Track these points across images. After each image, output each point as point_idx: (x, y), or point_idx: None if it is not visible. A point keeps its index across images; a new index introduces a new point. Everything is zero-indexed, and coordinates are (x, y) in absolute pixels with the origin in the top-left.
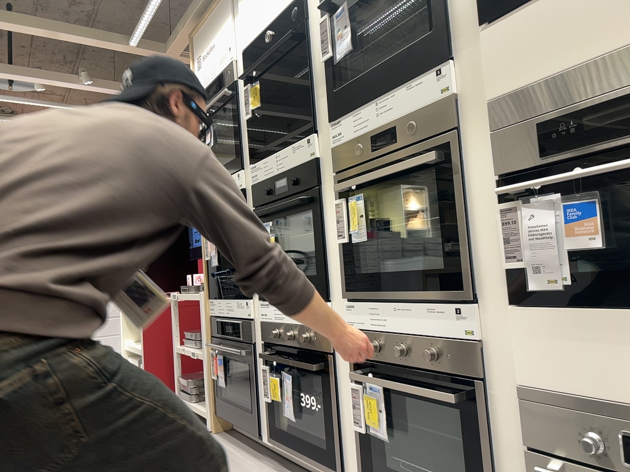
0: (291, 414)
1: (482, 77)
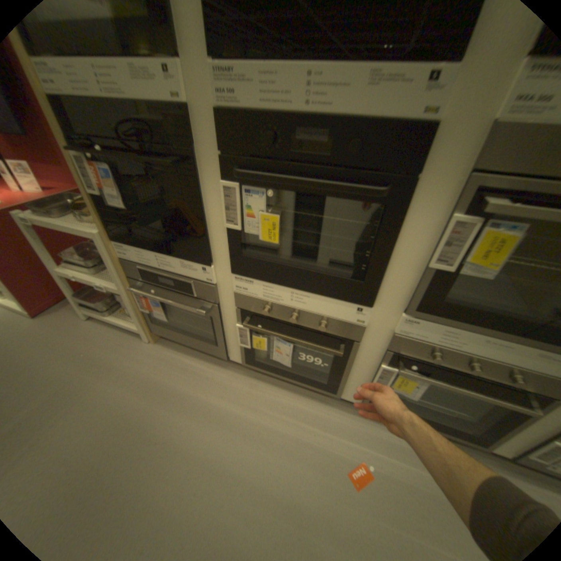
0: (285, 362)
1: None
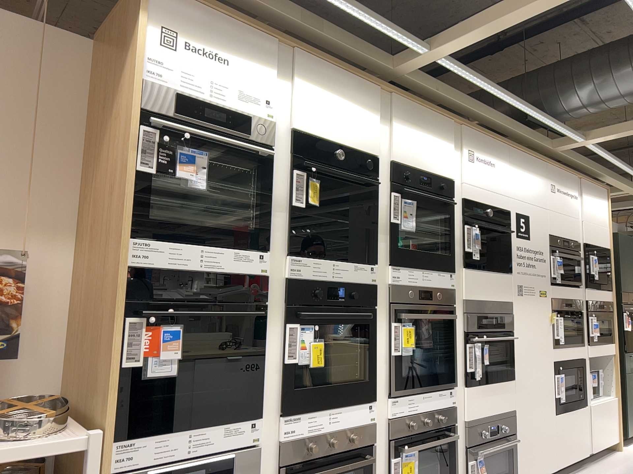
0: None
1: (459, 286)
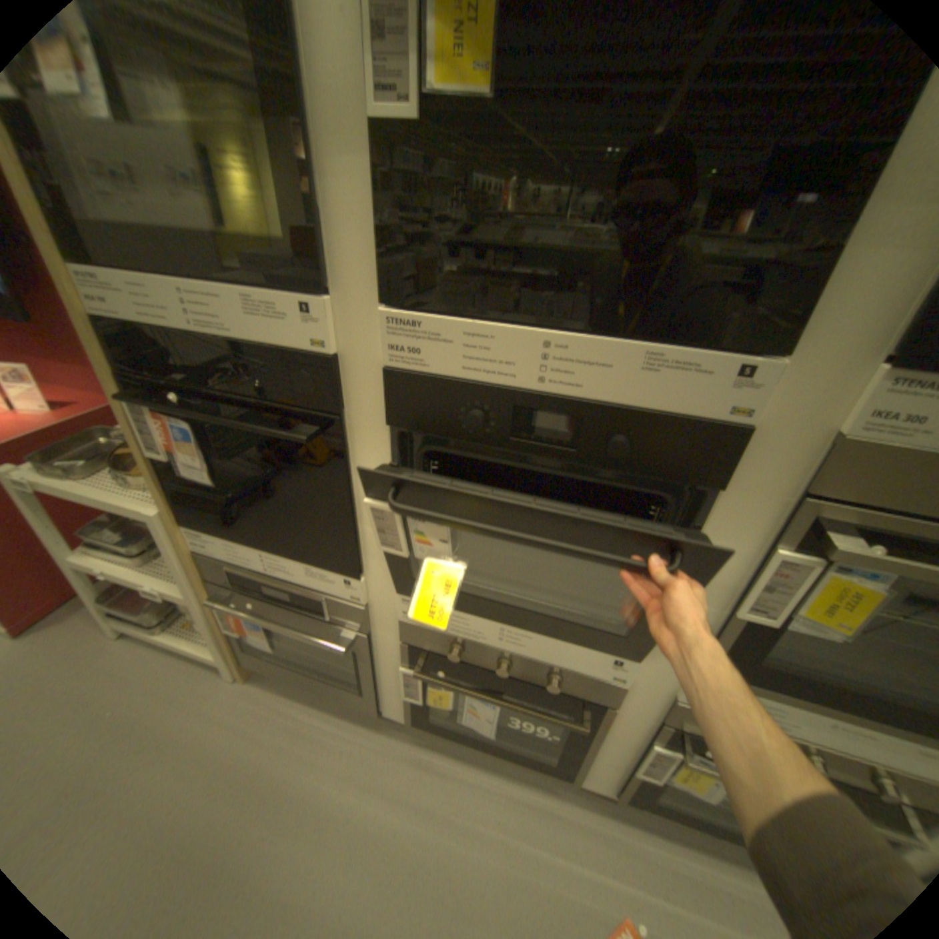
0: (484, 732)
1: None
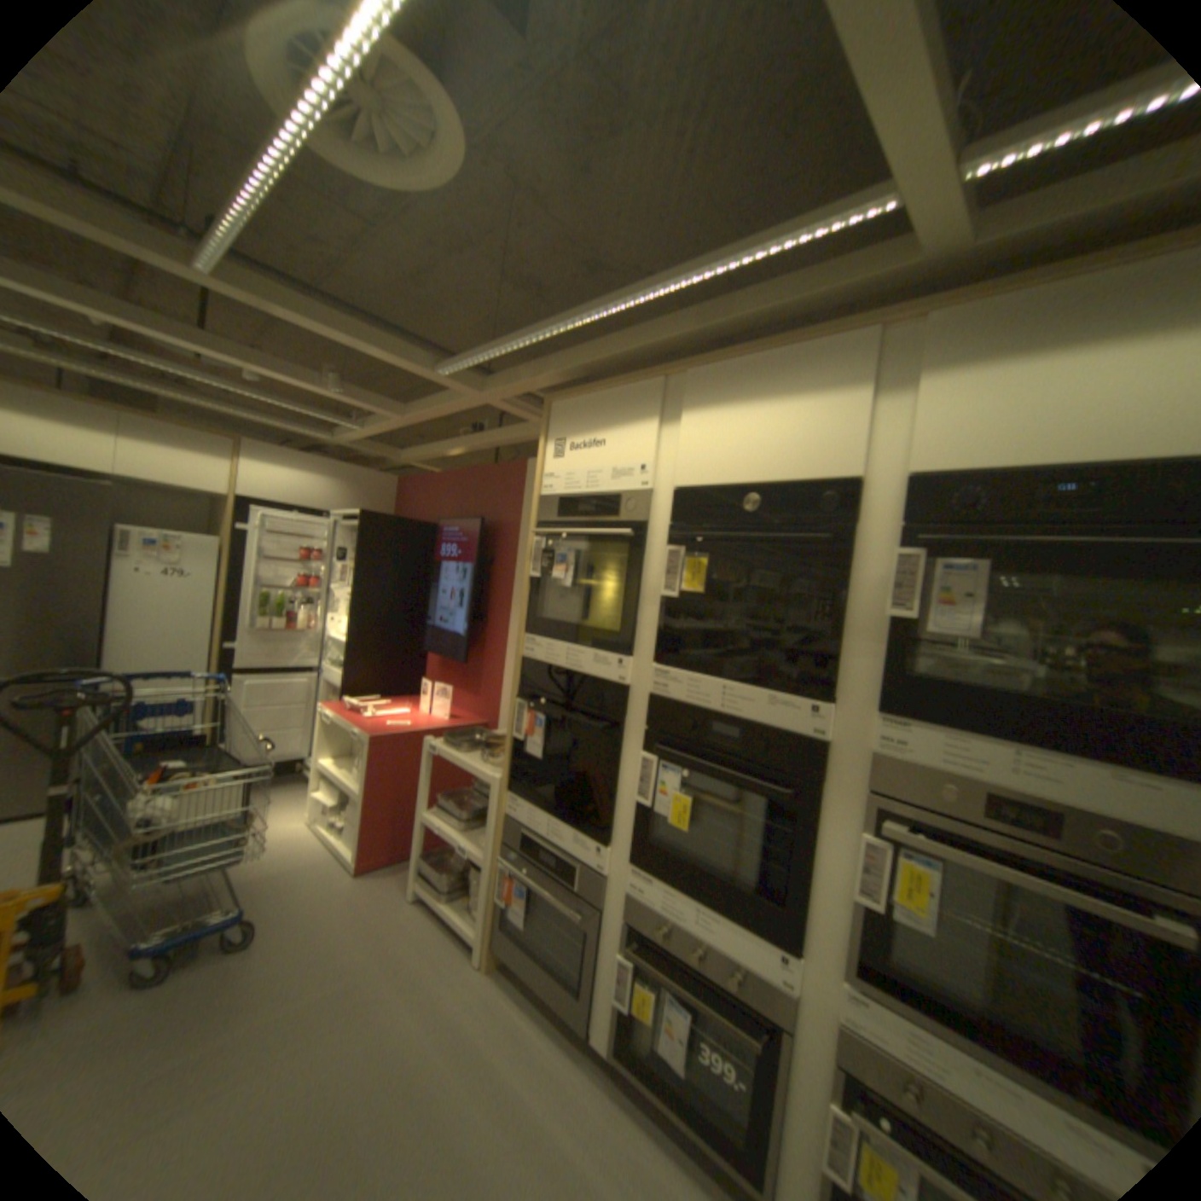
0: (677, 1066)
1: None
